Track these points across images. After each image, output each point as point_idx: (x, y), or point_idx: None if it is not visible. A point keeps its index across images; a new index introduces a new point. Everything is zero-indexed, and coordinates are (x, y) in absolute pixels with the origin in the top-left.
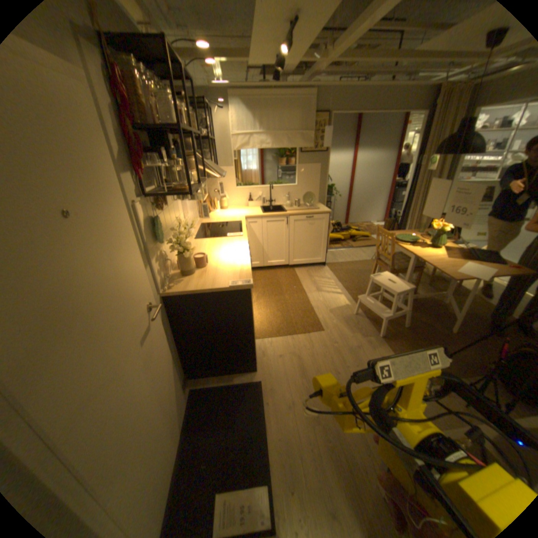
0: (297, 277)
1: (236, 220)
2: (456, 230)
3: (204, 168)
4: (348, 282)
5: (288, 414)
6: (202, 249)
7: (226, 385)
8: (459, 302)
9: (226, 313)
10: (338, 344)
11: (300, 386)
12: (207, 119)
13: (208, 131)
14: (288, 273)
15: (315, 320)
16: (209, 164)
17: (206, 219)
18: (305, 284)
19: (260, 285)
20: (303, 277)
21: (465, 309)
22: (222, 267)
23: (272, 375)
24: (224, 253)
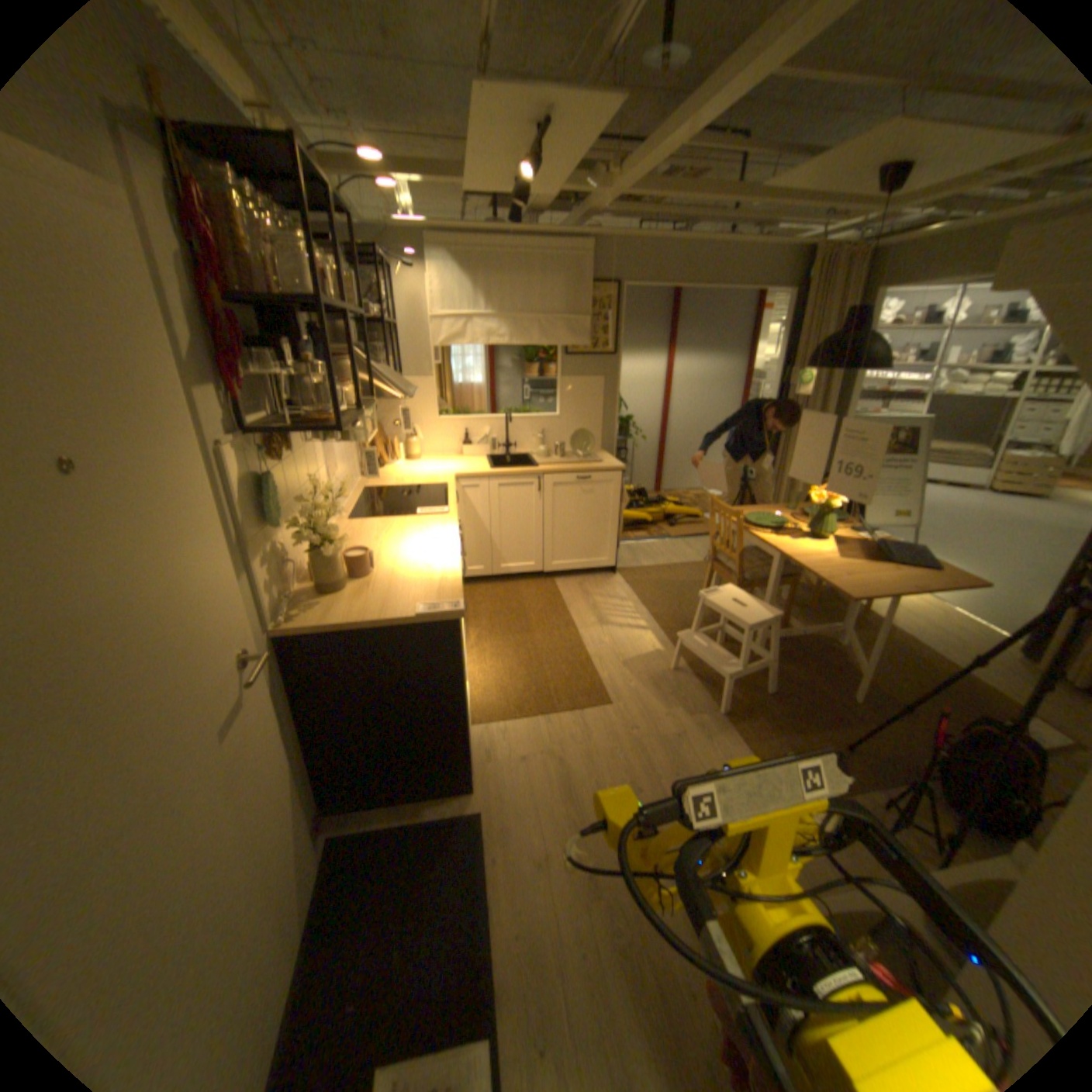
0: (561, 595)
1: (438, 482)
2: (856, 506)
3: (373, 380)
4: (661, 606)
5: (537, 879)
6: (365, 540)
7: (408, 823)
8: (868, 641)
9: (411, 669)
10: (639, 730)
11: (562, 819)
12: (384, 285)
13: (385, 308)
14: (543, 587)
15: (594, 682)
16: (383, 371)
17: (376, 478)
18: (577, 610)
19: (485, 612)
20: (573, 596)
21: (878, 656)
22: (404, 575)
23: (506, 797)
24: (409, 548)
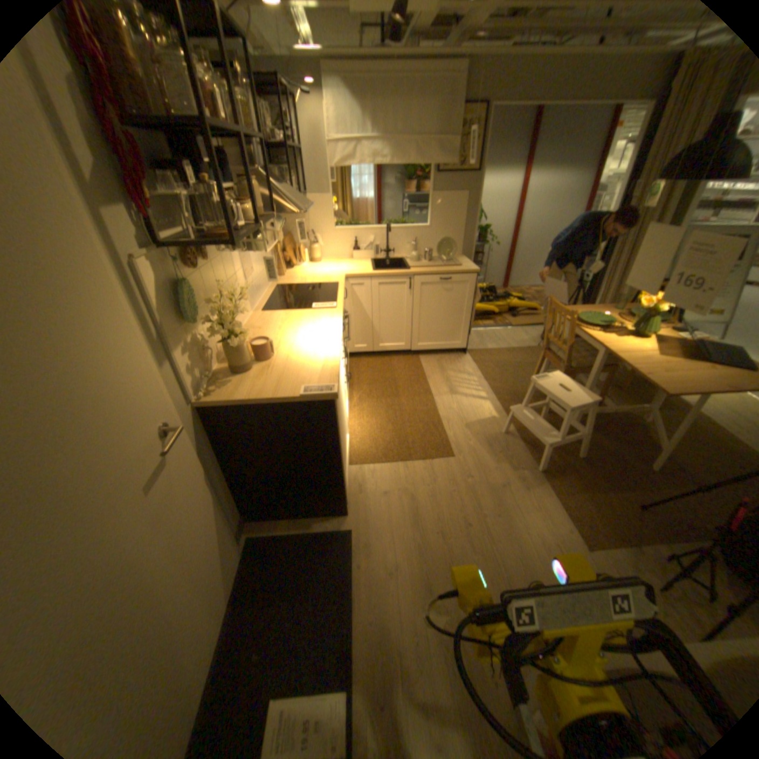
0: (423, 369)
1: (332, 281)
2: (679, 308)
3: (275, 197)
4: (500, 381)
5: (388, 584)
6: (271, 329)
7: (301, 533)
8: (670, 420)
9: (299, 433)
10: (474, 479)
11: (410, 541)
12: (289, 113)
13: (290, 134)
14: (410, 362)
15: (443, 439)
16: (283, 189)
17: (286, 277)
18: (434, 382)
19: (366, 380)
20: (432, 371)
21: (677, 433)
22: (296, 360)
23: (371, 521)
24: (303, 337)
